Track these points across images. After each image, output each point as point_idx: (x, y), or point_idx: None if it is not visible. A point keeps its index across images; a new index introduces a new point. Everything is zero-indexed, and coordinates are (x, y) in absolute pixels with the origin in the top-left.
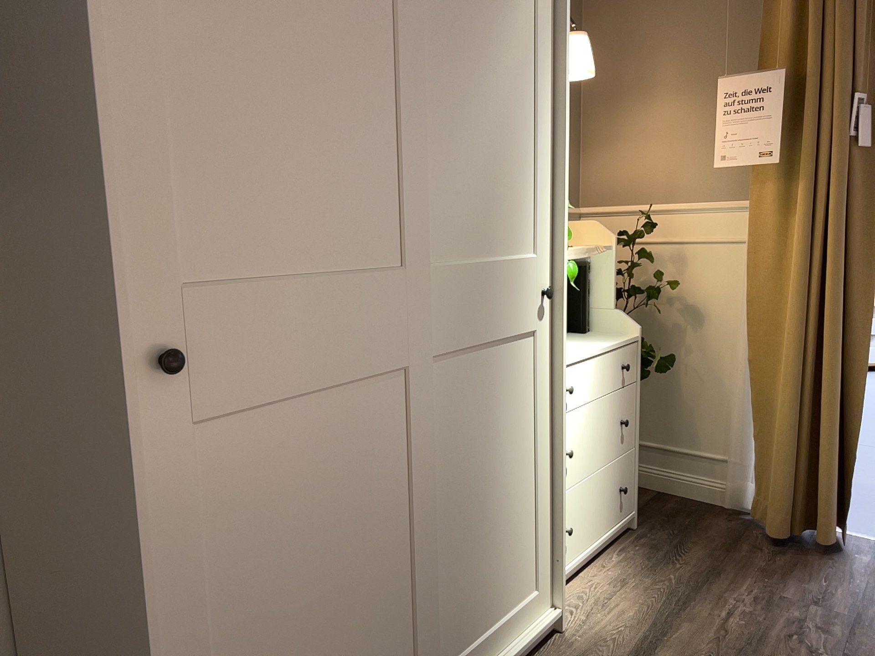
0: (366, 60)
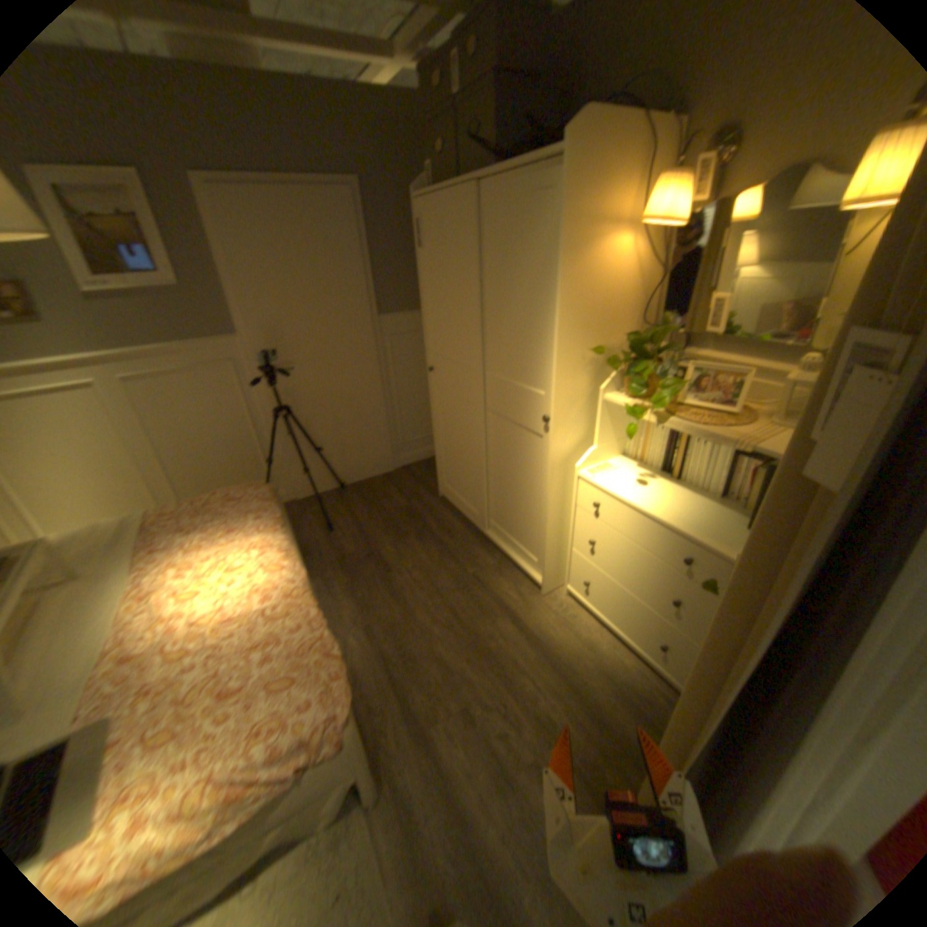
0: (457, 284)
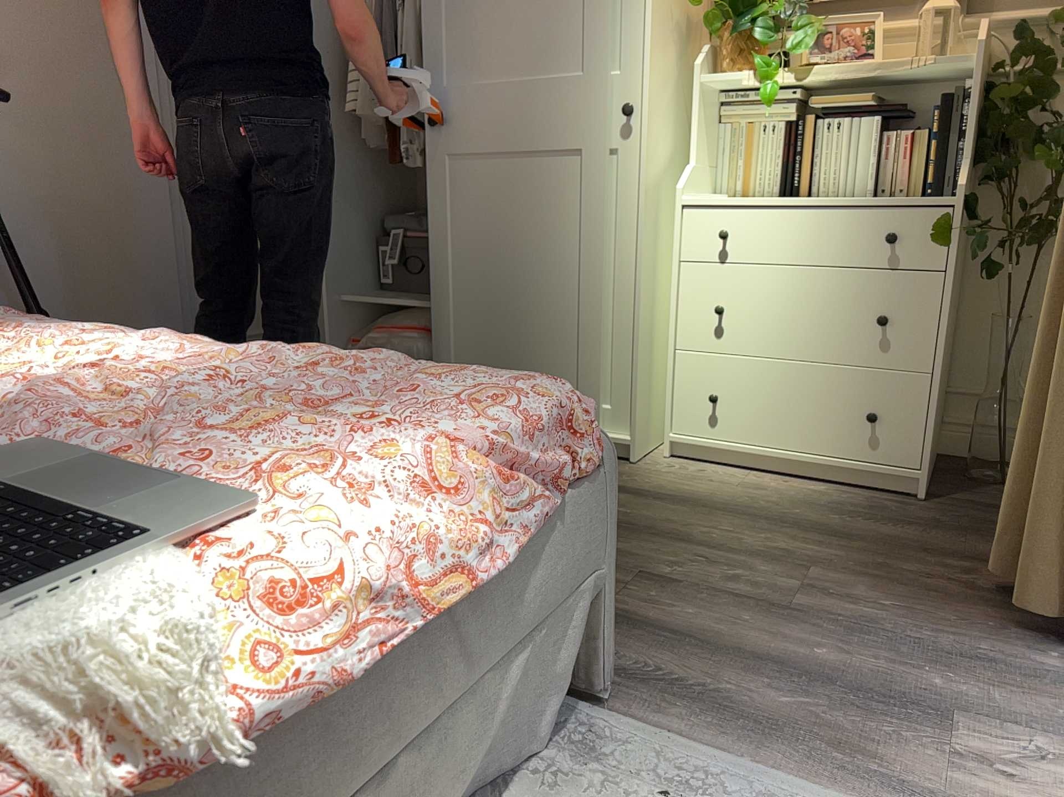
0: None
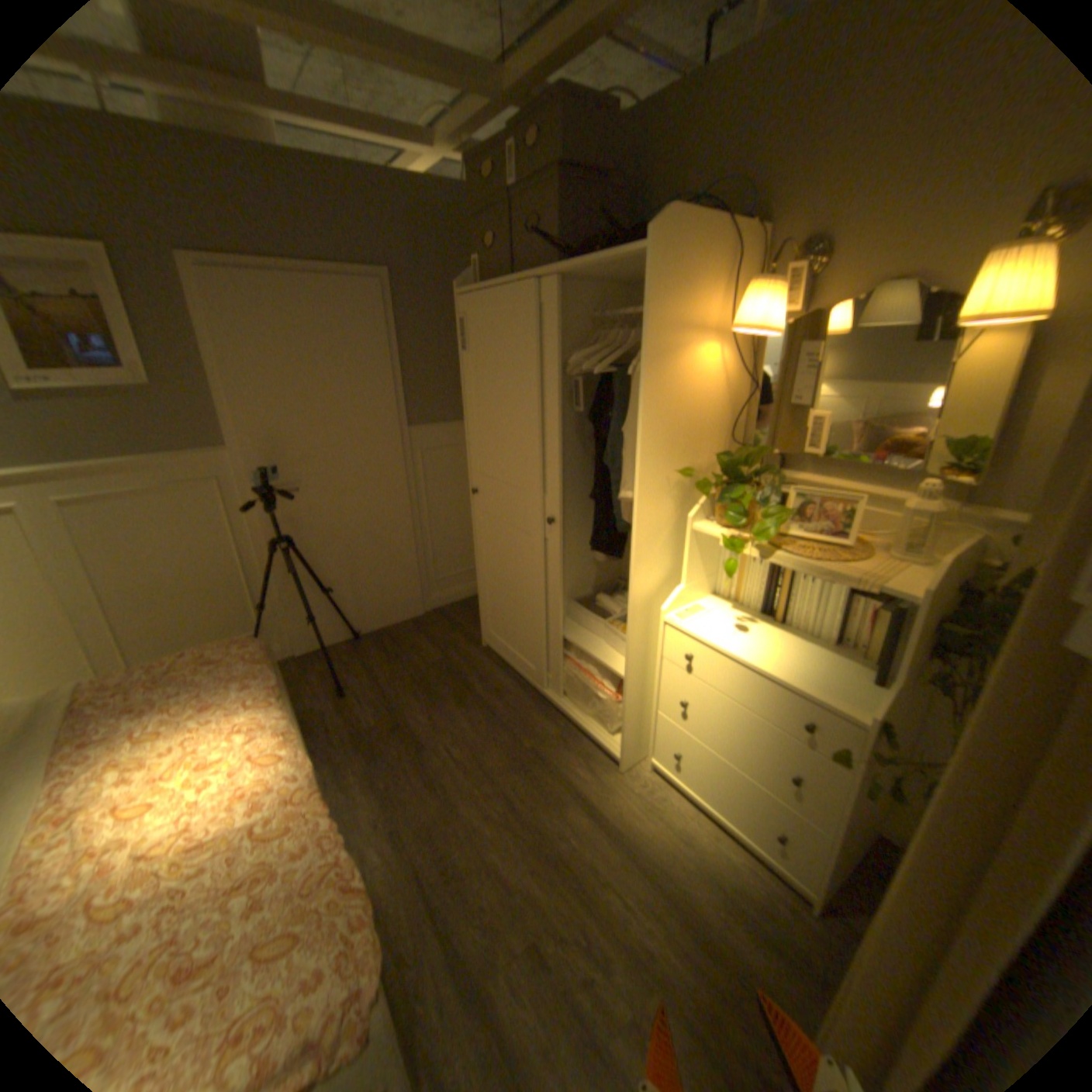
0: (512, 391)
